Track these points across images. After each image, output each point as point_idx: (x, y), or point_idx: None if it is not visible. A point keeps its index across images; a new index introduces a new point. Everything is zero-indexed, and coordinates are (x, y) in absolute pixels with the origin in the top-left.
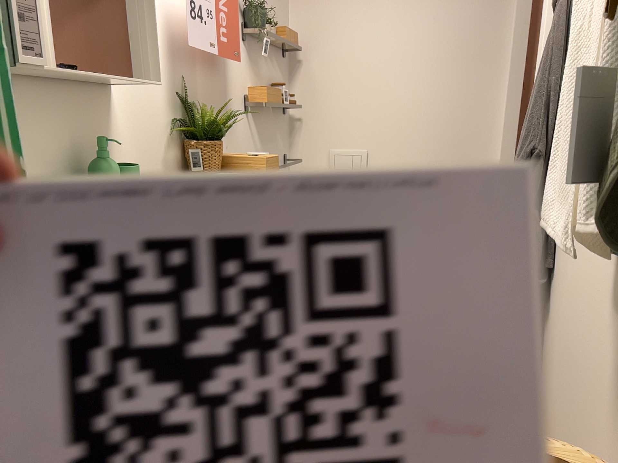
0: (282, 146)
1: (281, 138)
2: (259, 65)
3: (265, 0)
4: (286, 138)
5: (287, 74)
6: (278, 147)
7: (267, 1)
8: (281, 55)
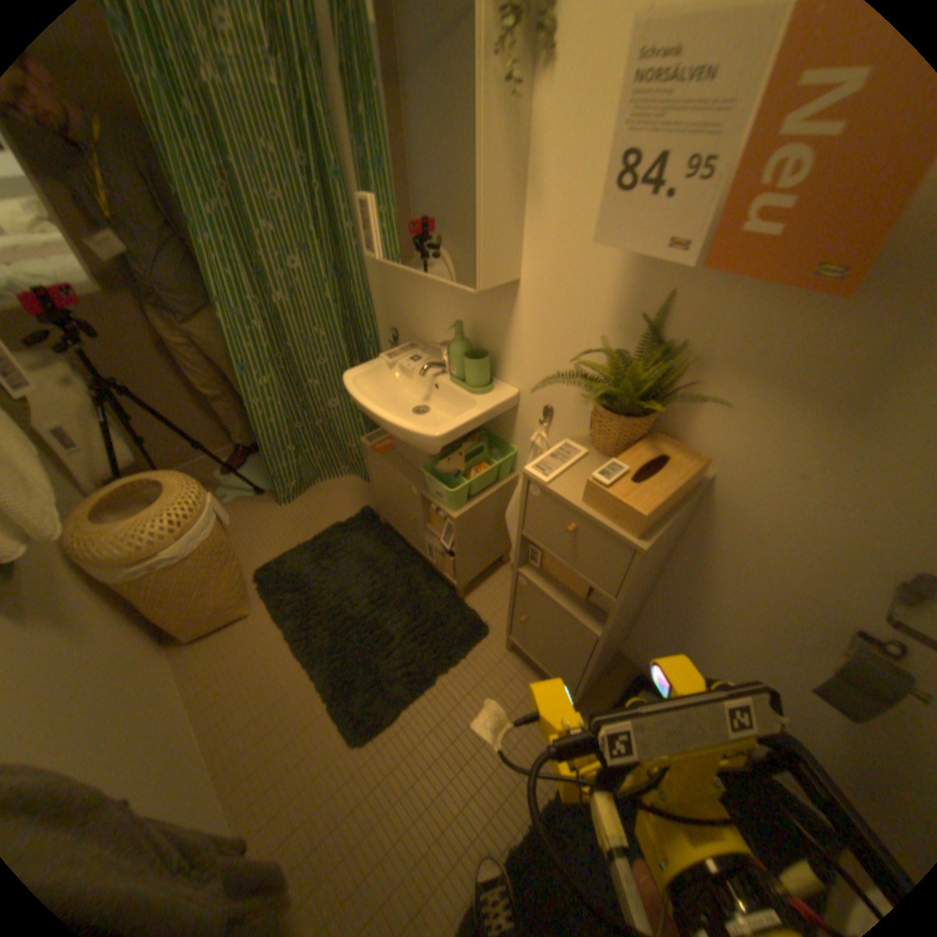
0: None
1: None
2: None
3: None
4: None
5: None
6: None
7: None
8: None
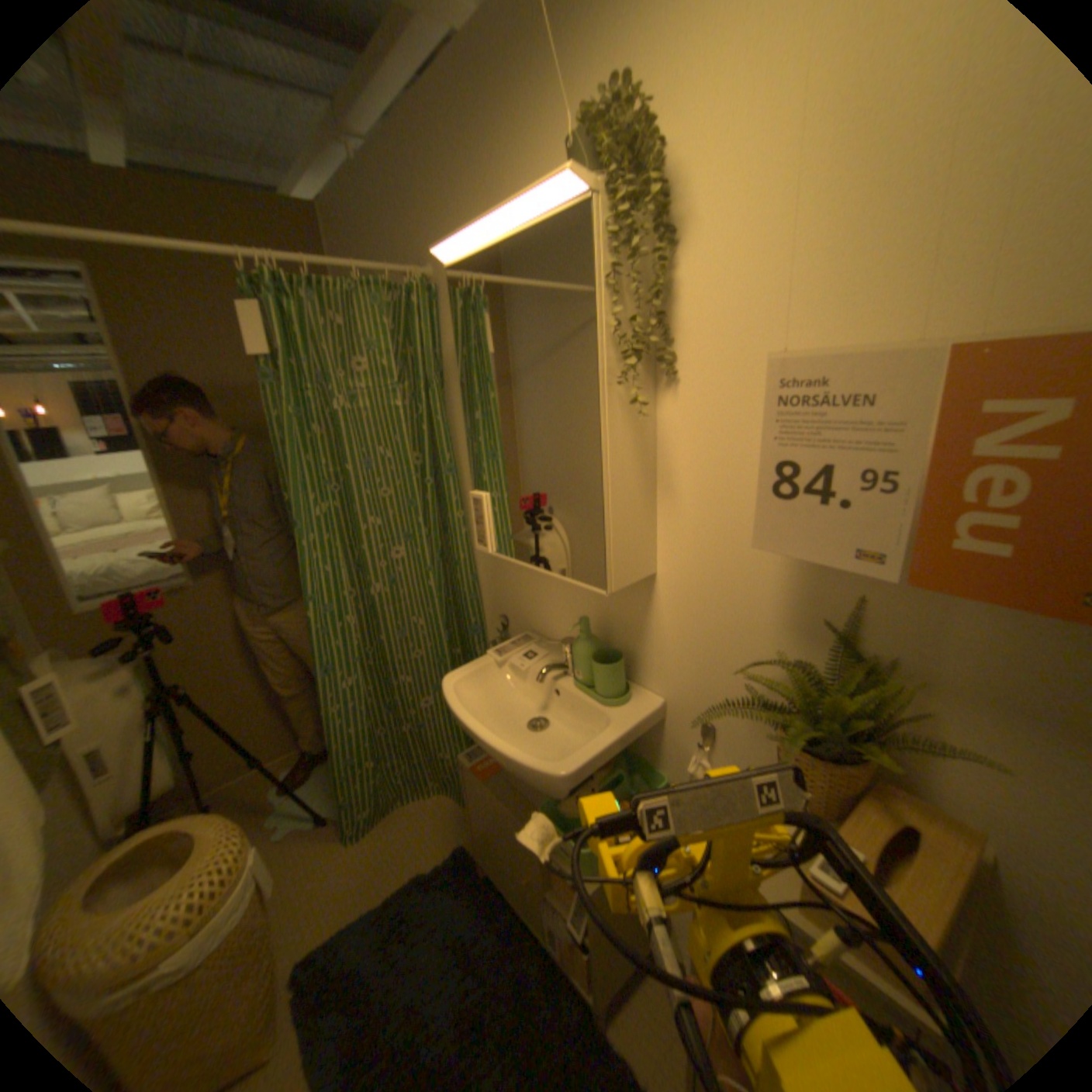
0: None
1: None
2: None
3: None
4: None
5: None
6: None
7: None
8: None
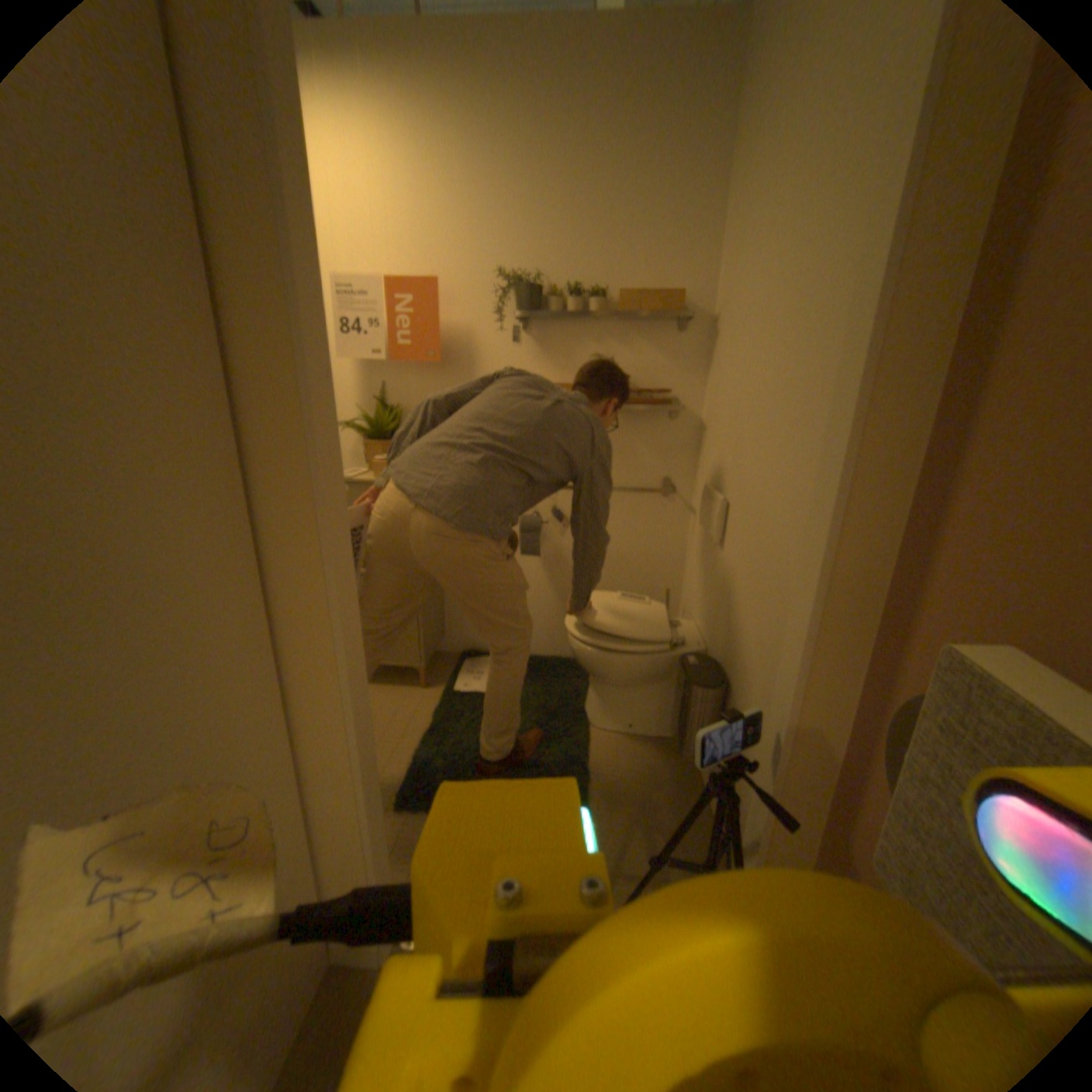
0: (659, 462)
1: (654, 450)
2: (573, 347)
3: (609, 248)
4: (680, 451)
5: (701, 349)
6: (640, 461)
7: (616, 248)
8: (673, 321)
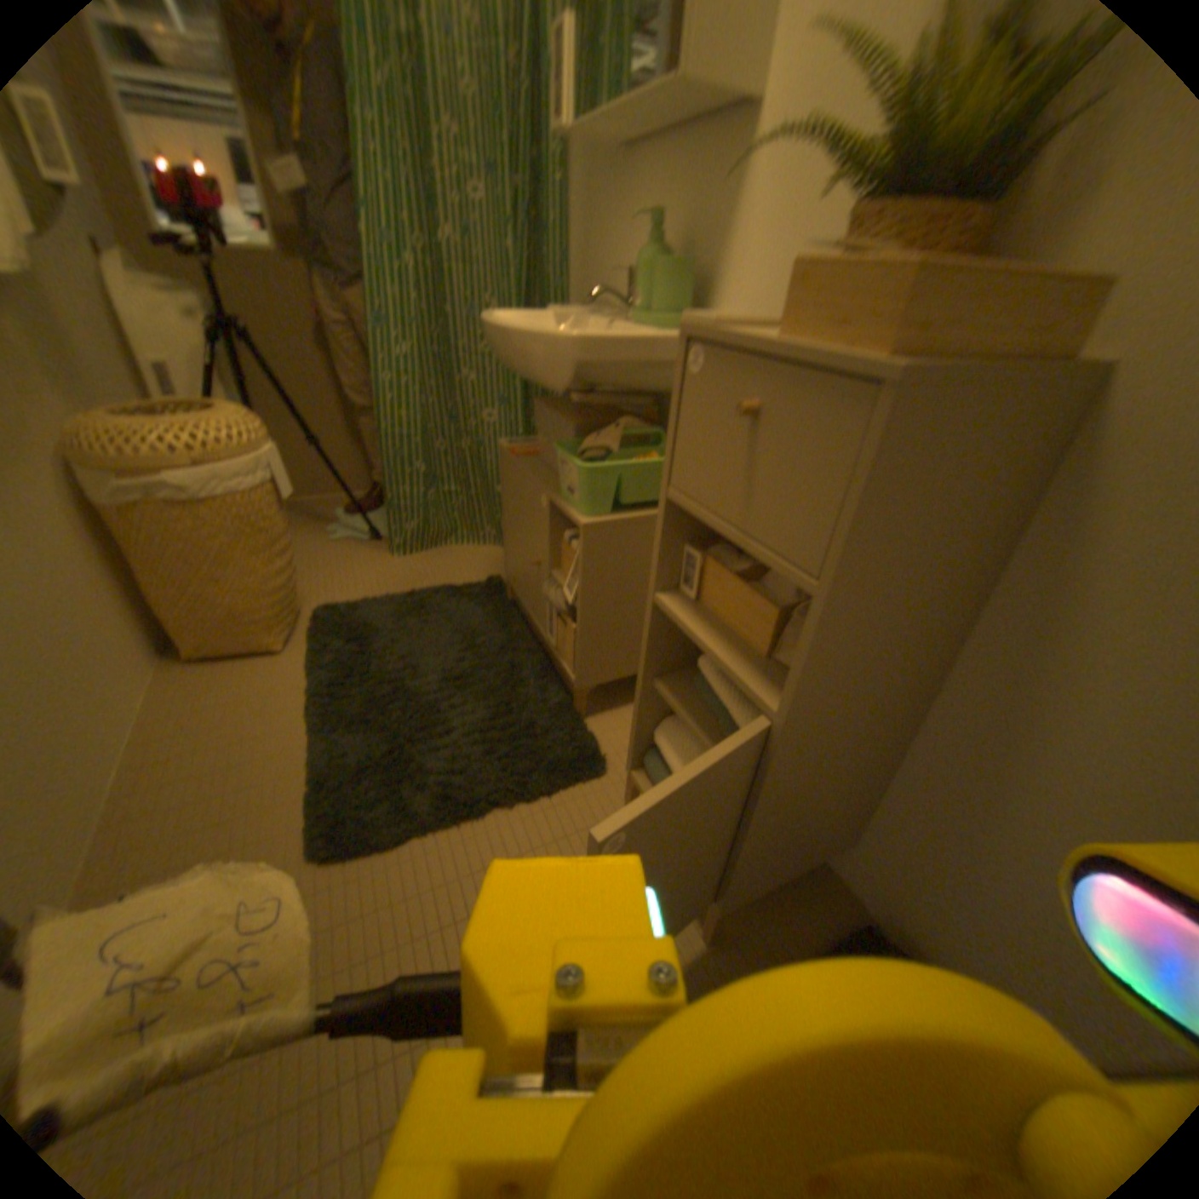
0: None
1: None
2: None
3: None
4: None
5: None
6: None
7: None
8: None
